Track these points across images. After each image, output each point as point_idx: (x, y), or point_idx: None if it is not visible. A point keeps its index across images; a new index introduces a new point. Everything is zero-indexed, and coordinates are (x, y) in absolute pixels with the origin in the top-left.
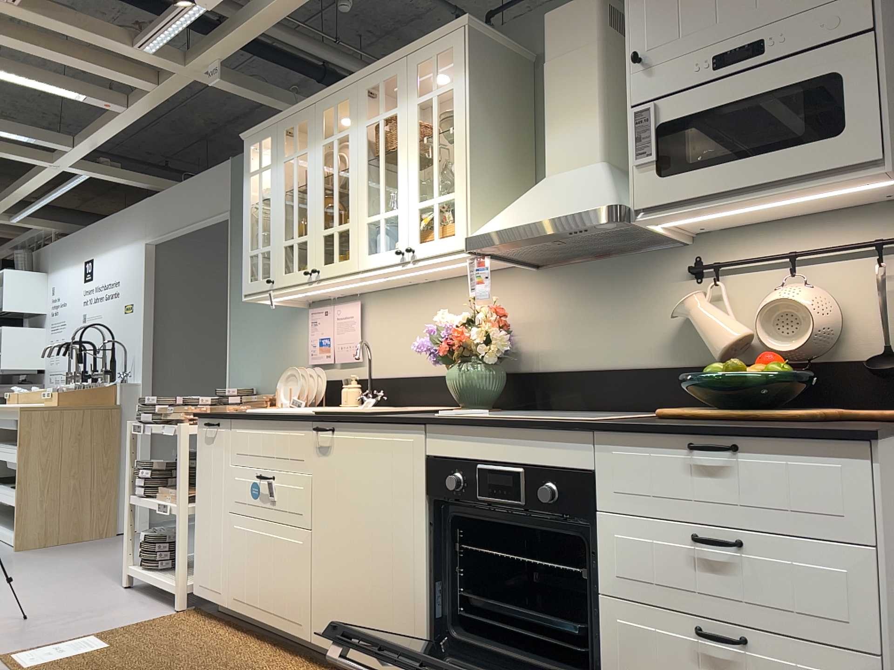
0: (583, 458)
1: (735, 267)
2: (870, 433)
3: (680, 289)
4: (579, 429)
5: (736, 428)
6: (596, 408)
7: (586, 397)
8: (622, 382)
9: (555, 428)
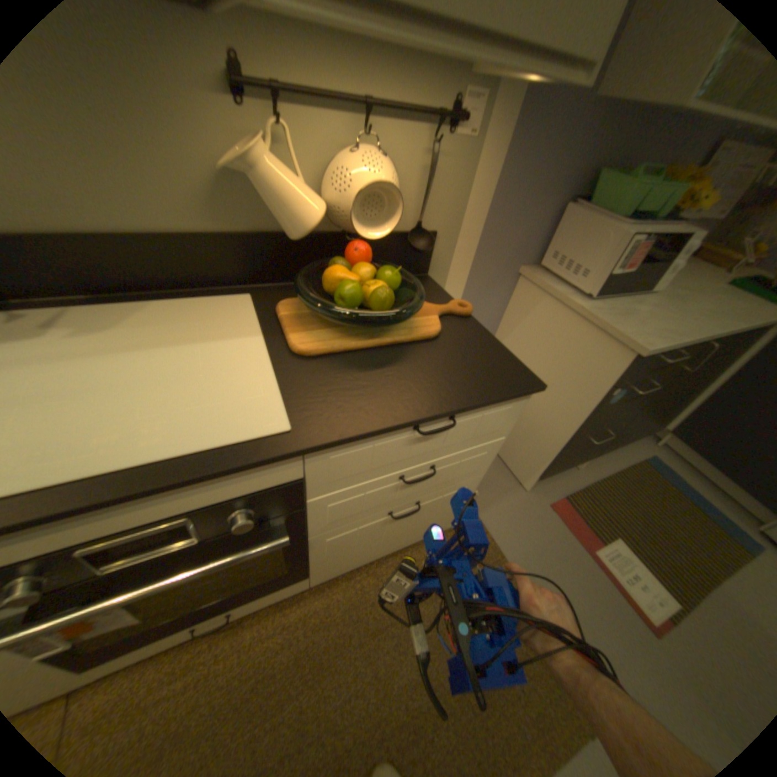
0: (287, 473)
1: (293, 95)
2: (543, 389)
3: (210, 110)
4: (286, 457)
5: (462, 408)
6: (105, 291)
7: (79, 276)
8: (142, 254)
9: (244, 468)
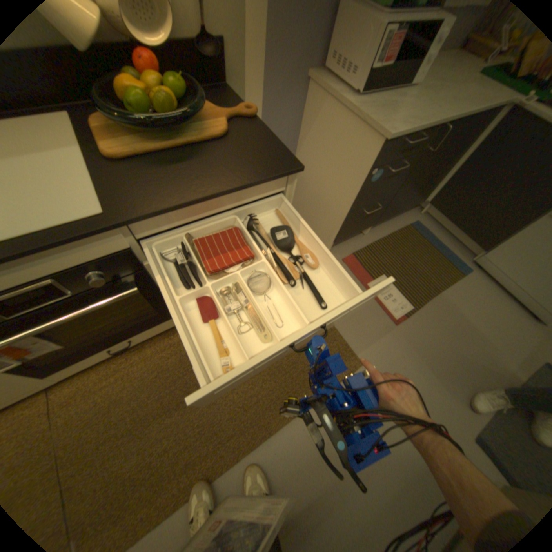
0: (113, 245)
1: None
2: (301, 169)
3: None
4: (101, 231)
5: (236, 187)
6: None
7: None
8: None
9: (70, 241)
